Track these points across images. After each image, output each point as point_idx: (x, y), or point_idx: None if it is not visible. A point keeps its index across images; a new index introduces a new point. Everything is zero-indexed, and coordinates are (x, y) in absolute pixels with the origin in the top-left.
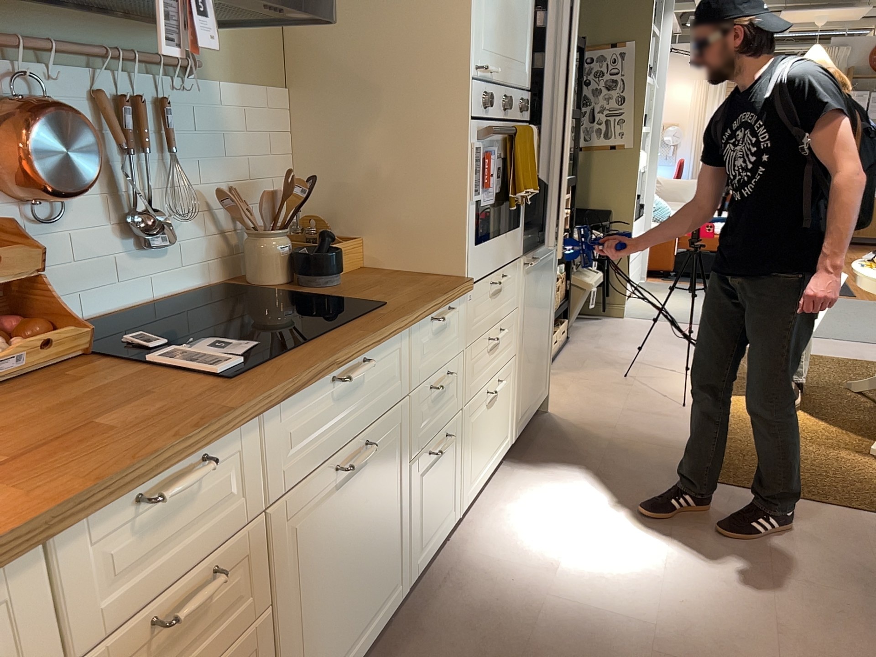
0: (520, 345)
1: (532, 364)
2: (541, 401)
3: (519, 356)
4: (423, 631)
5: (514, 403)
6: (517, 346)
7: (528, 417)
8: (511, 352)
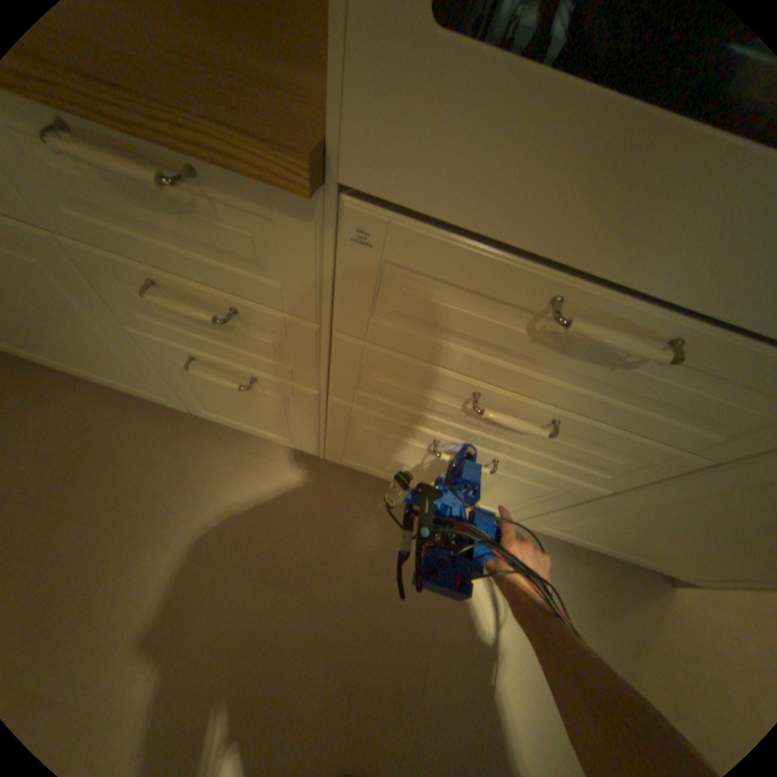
0: (646, 498)
1: (677, 541)
2: (667, 574)
3: (625, 503)
4: (175, 439)
5: (553, 514)
6: (633, 492)
7: (591, 546)
8: (587, 476)
